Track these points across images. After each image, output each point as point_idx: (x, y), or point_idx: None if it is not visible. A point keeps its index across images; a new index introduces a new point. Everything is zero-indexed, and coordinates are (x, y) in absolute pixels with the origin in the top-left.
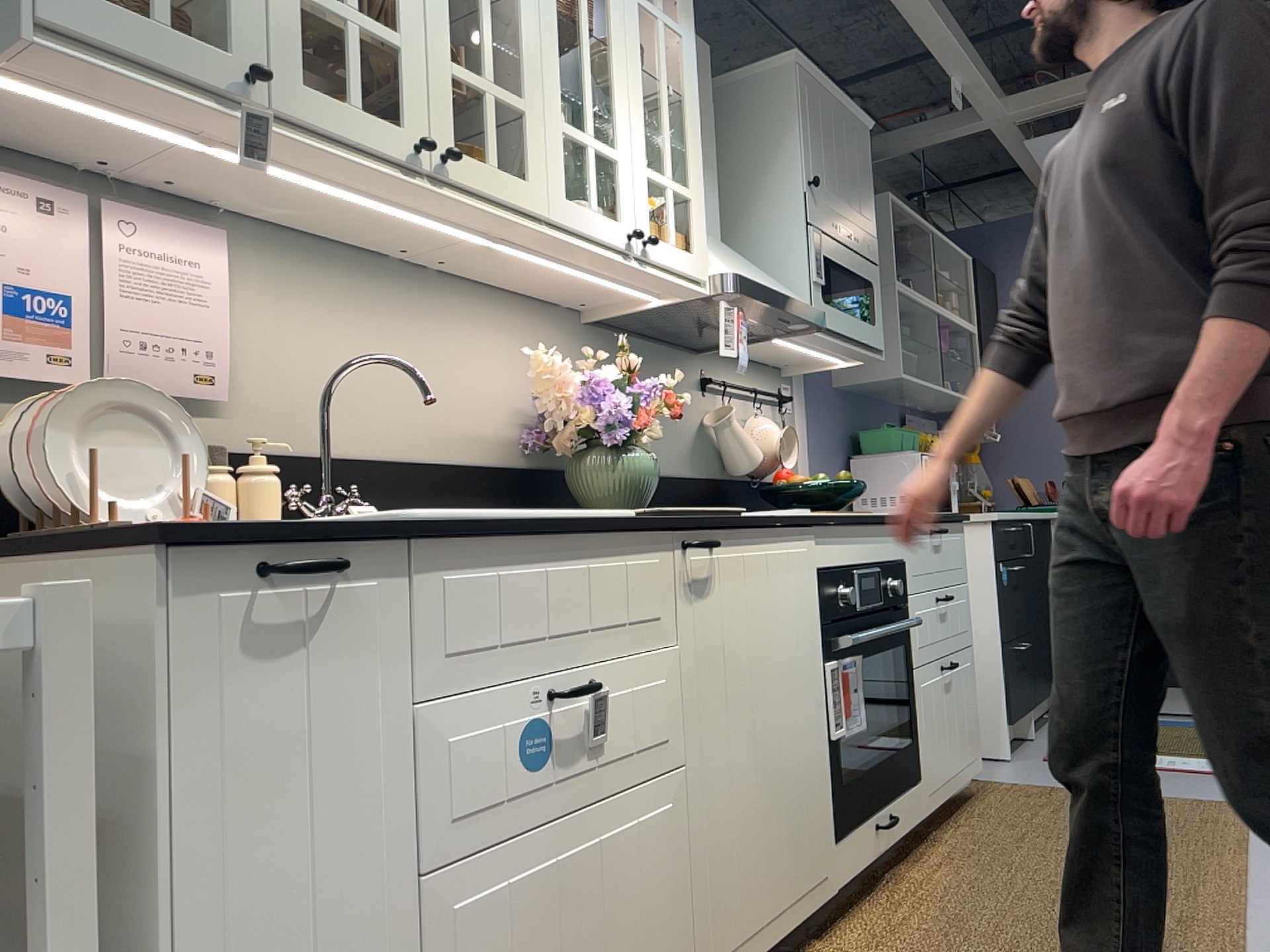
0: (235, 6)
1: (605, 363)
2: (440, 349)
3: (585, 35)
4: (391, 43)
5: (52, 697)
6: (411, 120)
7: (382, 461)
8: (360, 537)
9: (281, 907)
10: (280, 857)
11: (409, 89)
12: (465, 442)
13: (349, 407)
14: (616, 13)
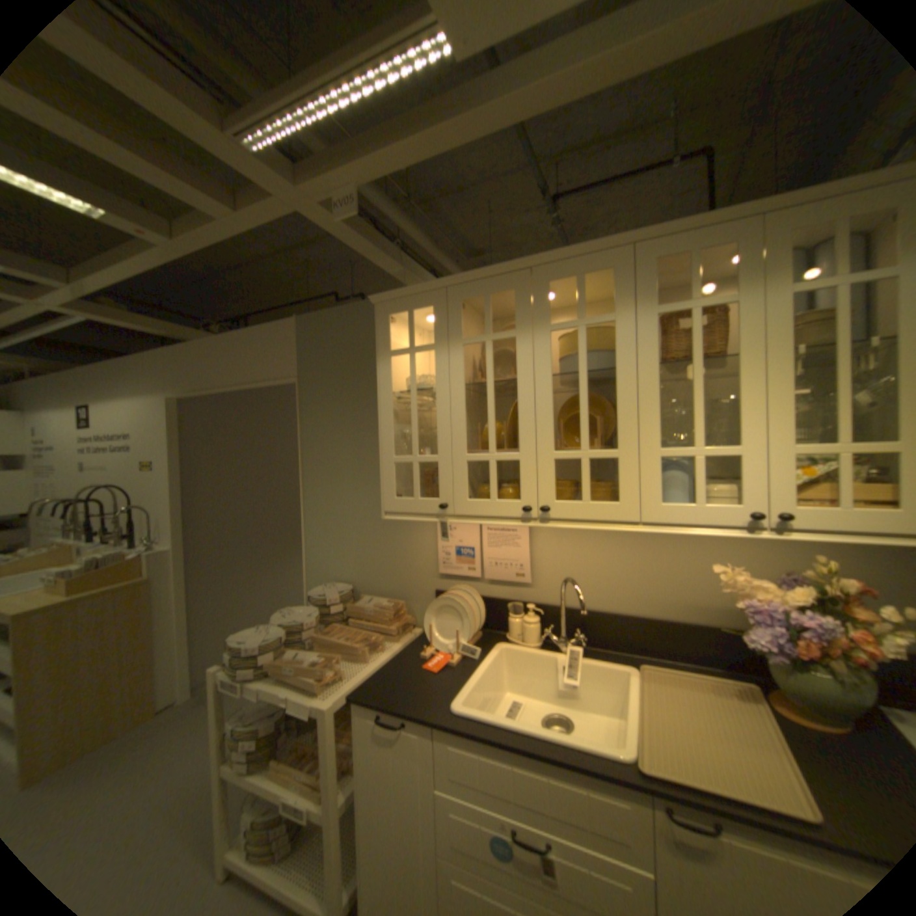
0: (441, 479)
1: (810, 584)
2: (669, 553)
3: (702, 365)
4: (514, 460)
5: (321, 736)
6: (525, 495)
7: (619, 616)
8: (408, 721)
9: (386, 826)
10: (386, 811)
11: (525, 479)
12: (691, 610)
13: (599, 586)
14: (749, 324)
